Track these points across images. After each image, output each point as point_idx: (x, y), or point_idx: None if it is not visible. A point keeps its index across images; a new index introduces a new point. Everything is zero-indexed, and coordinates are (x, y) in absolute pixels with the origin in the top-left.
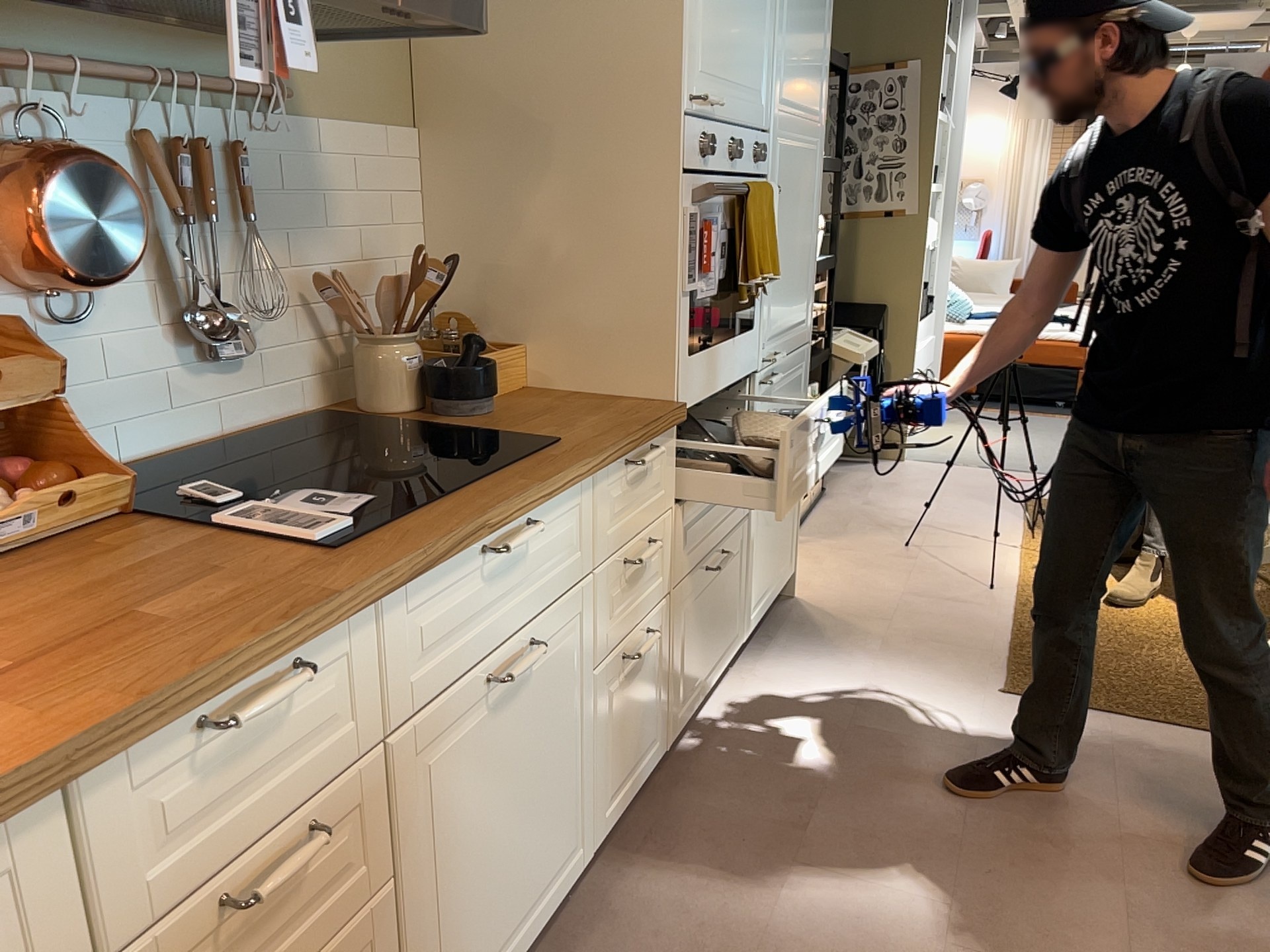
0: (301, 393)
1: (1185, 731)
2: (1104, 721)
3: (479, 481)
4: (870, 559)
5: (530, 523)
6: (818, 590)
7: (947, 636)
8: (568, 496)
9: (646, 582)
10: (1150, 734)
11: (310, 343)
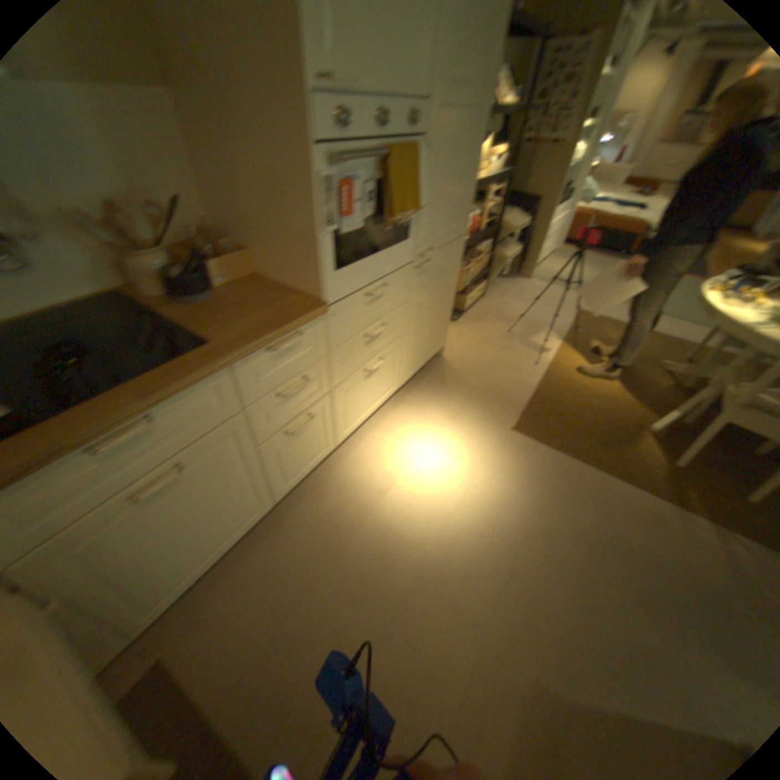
0: (99, 278)
1: (593, 470)
2: (556, 456)
3: (110, 389)
4: (488, 338)
5: (147, 416)
6: (456, 354)
7: (503, 391)
8: (201, 384)
9: (306, 394)
10: (575, 469)
11: (97, 247)
